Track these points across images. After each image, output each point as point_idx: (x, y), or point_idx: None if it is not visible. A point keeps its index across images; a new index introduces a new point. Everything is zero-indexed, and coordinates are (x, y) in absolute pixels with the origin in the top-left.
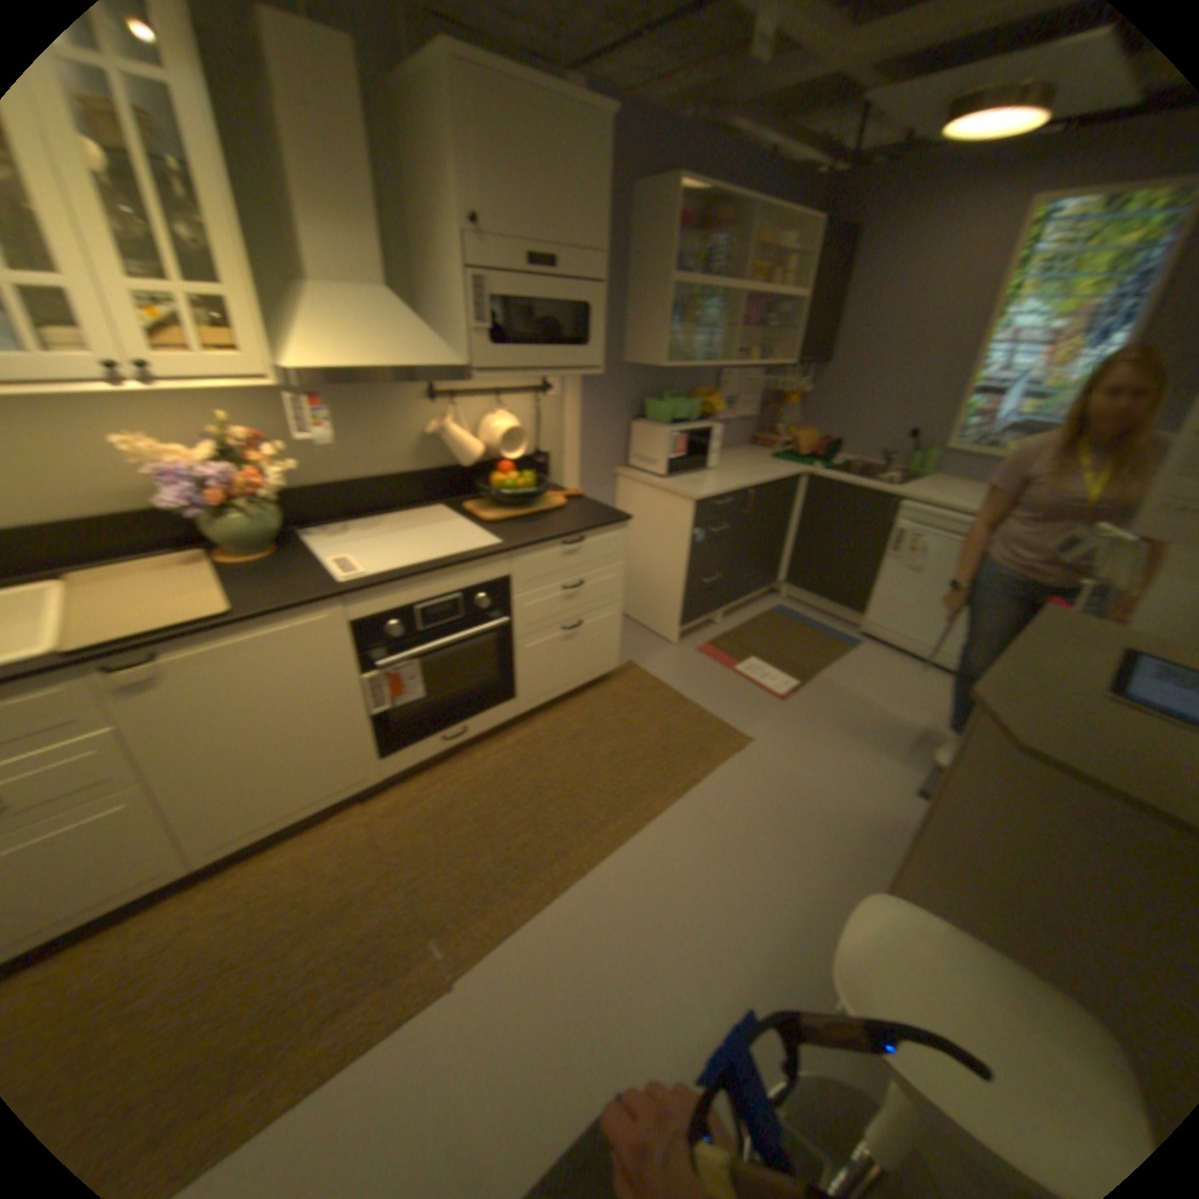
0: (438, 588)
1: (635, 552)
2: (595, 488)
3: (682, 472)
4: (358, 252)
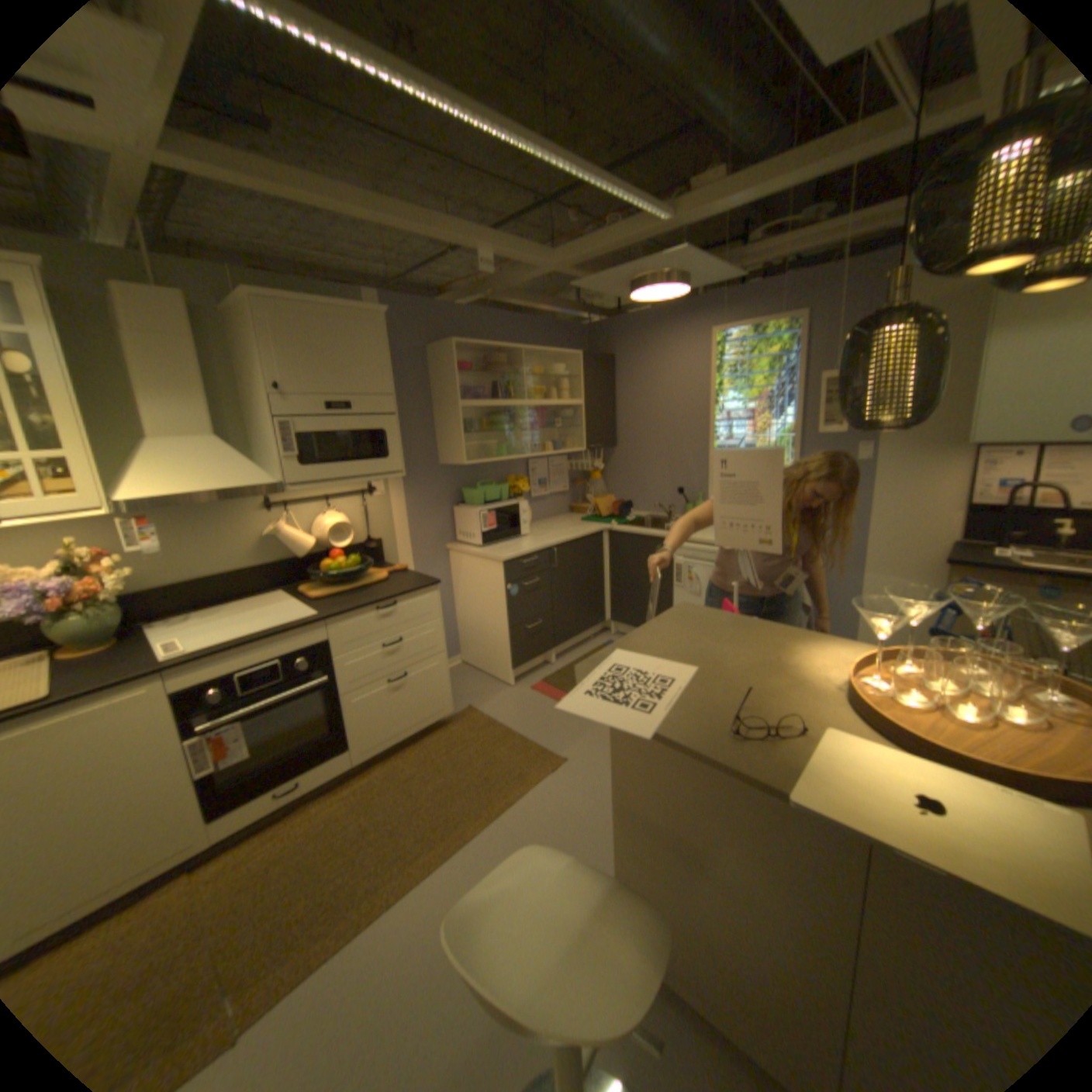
0: (259, 657)
1: (472, 611)
2: (432, 562)
3: (502, 541)
4: (193, 416)
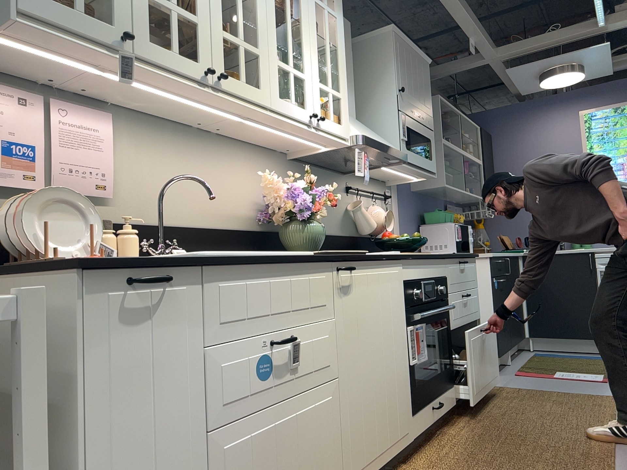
0: (428, 272)
1: None
2: None
3: None
4: (352, 103)
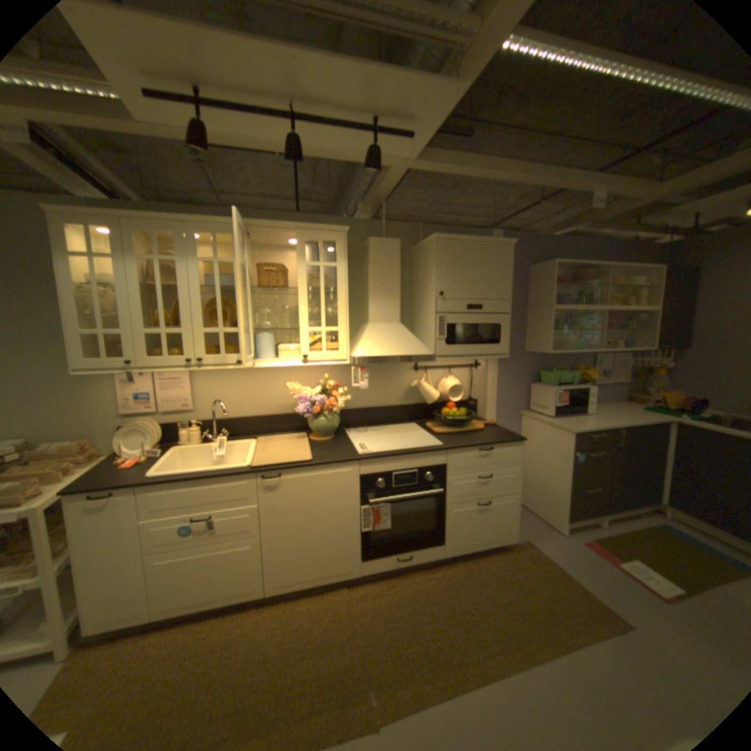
0: (408, 465)
1: (536, 466)
2: (509, 422)
3: (570, 416)
4: (393, 311)
